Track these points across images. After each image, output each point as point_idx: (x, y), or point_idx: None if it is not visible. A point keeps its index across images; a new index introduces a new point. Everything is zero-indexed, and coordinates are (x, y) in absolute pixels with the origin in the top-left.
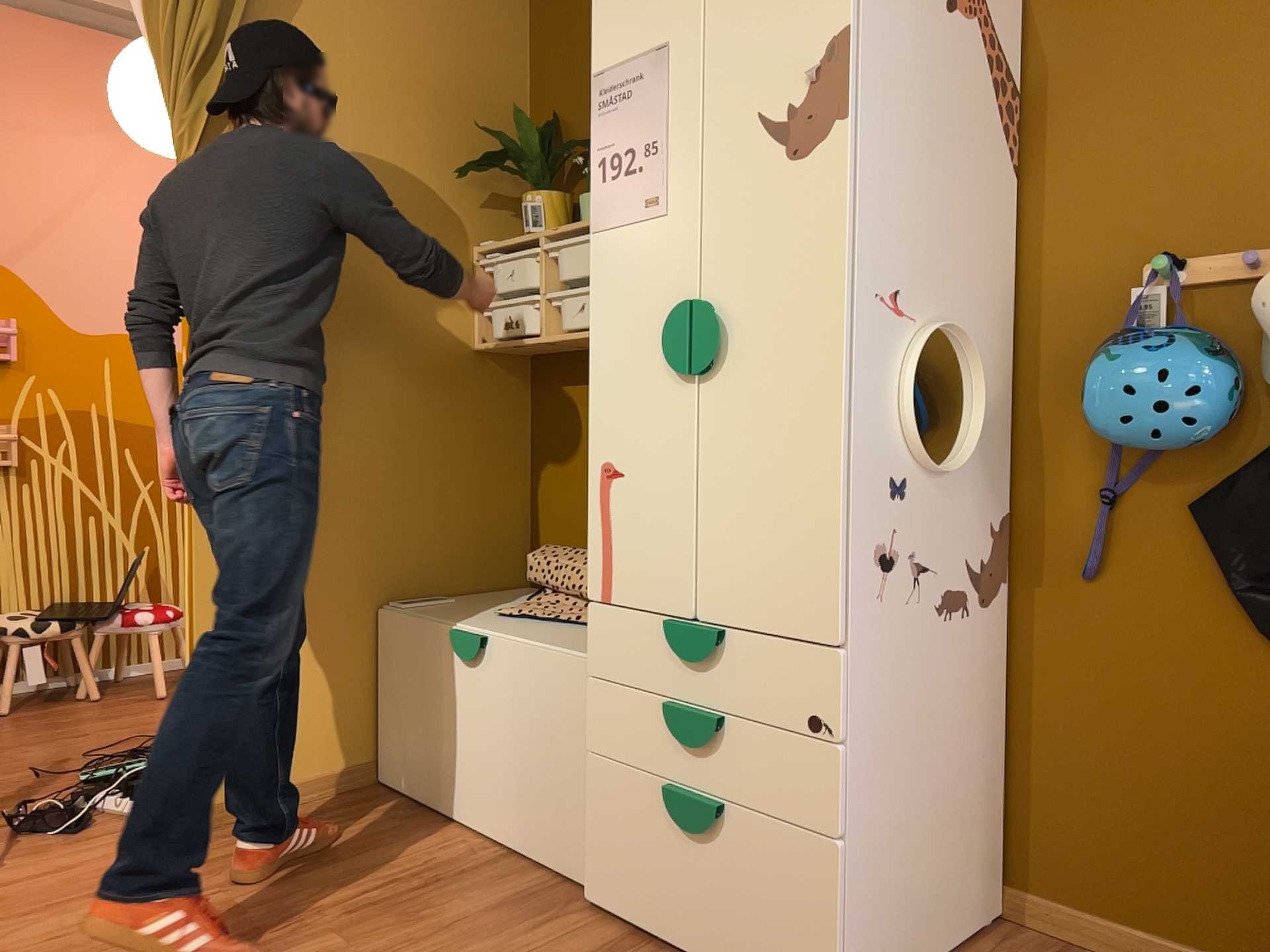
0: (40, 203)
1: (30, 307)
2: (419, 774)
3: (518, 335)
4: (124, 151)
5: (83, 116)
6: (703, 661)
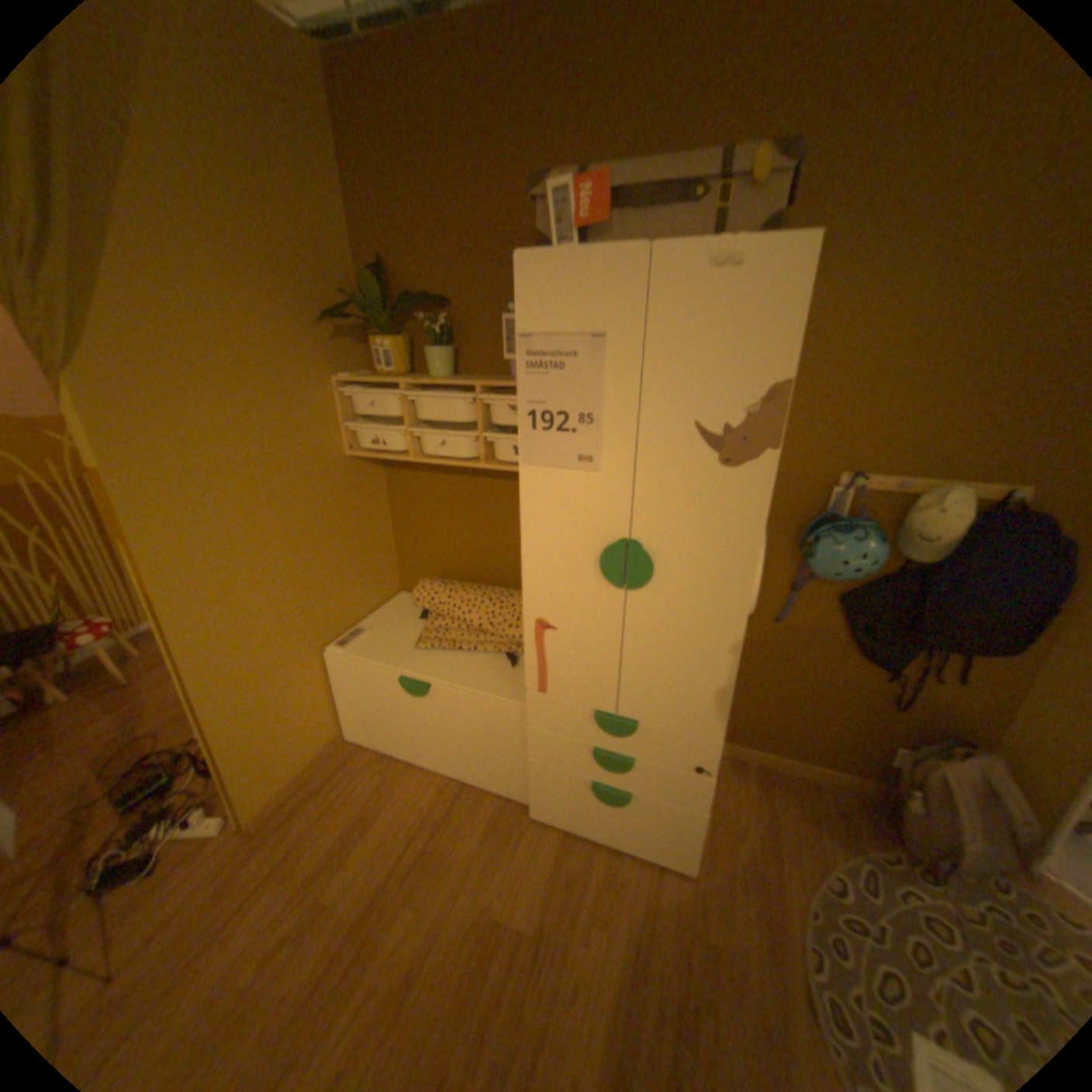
0: None
1: None
2: (381, 741)
3: (387, 452)
4: None
5: None
6: (624, 737)
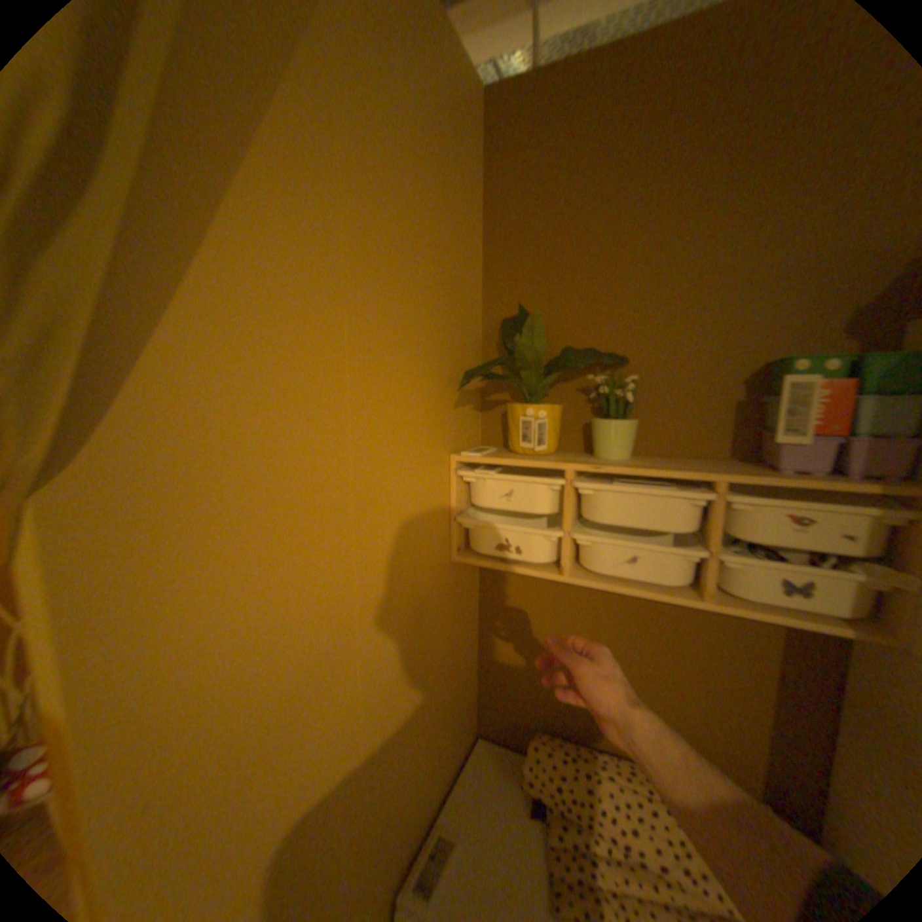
0: None
1: None
2: None
3: (520, 561)
4: None
5: None
6: None
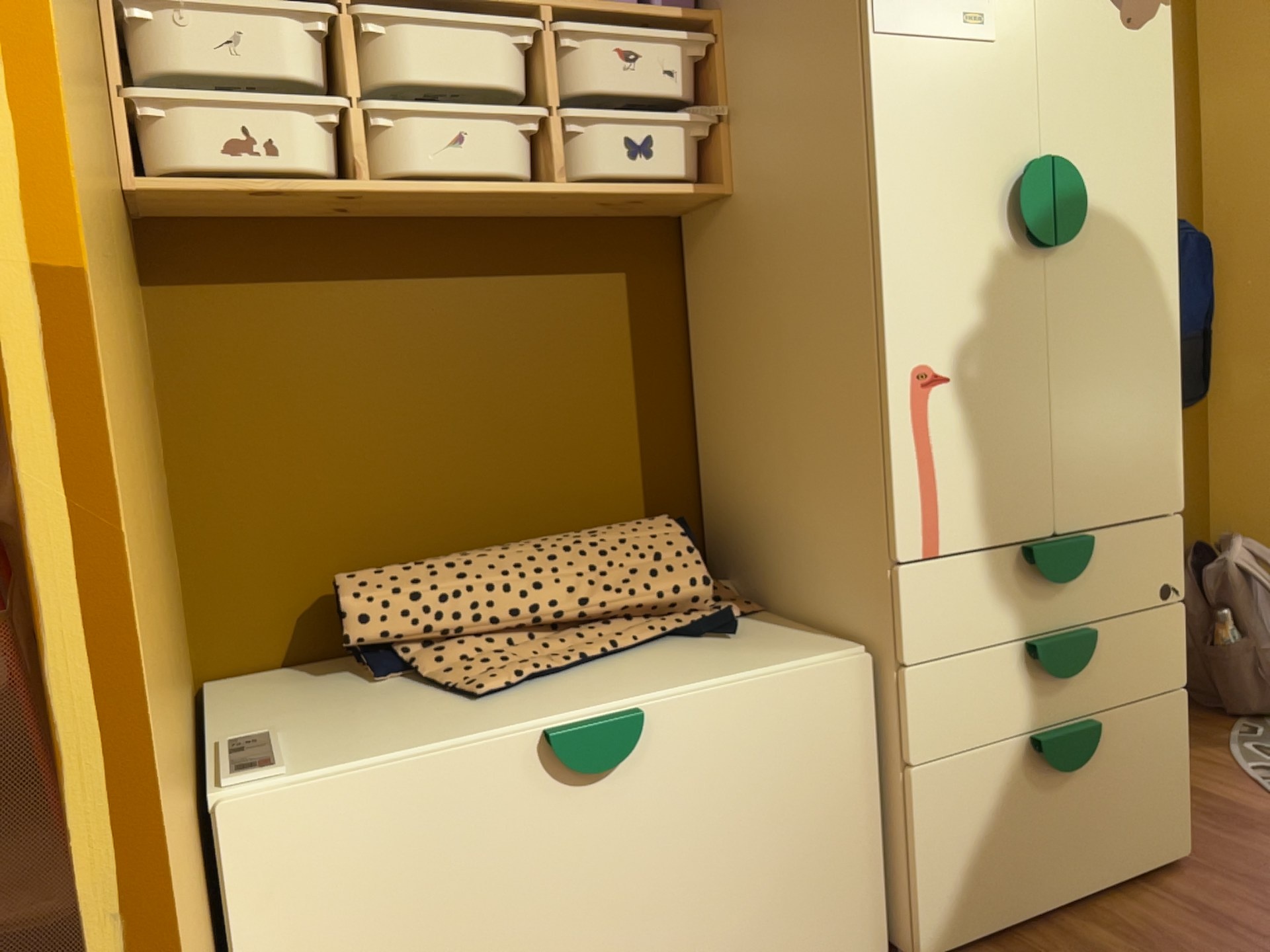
0: None
1: None
2: None
3: (281, 174)
4: None
5: None
6: (1081, 573)
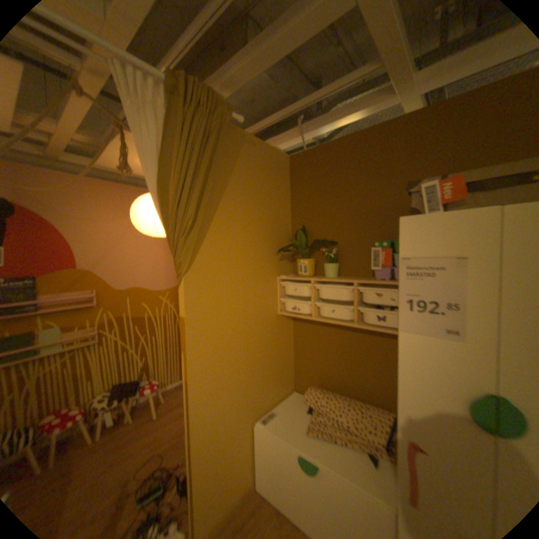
0: (100, 246)
1: (98, 284)
2: (278, 498)
3: (299, 313)
4: (129, 223)
5: (114, 213)
6: None
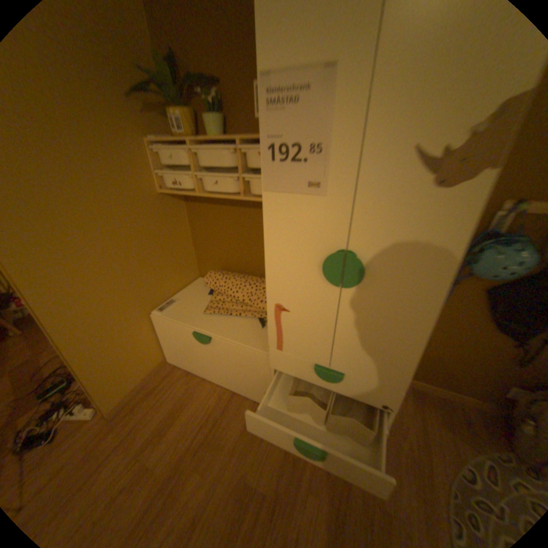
0: None
1: None
2: (187, 365)
3: (182, 189)
4: None
5: None
6: (334, 382)
